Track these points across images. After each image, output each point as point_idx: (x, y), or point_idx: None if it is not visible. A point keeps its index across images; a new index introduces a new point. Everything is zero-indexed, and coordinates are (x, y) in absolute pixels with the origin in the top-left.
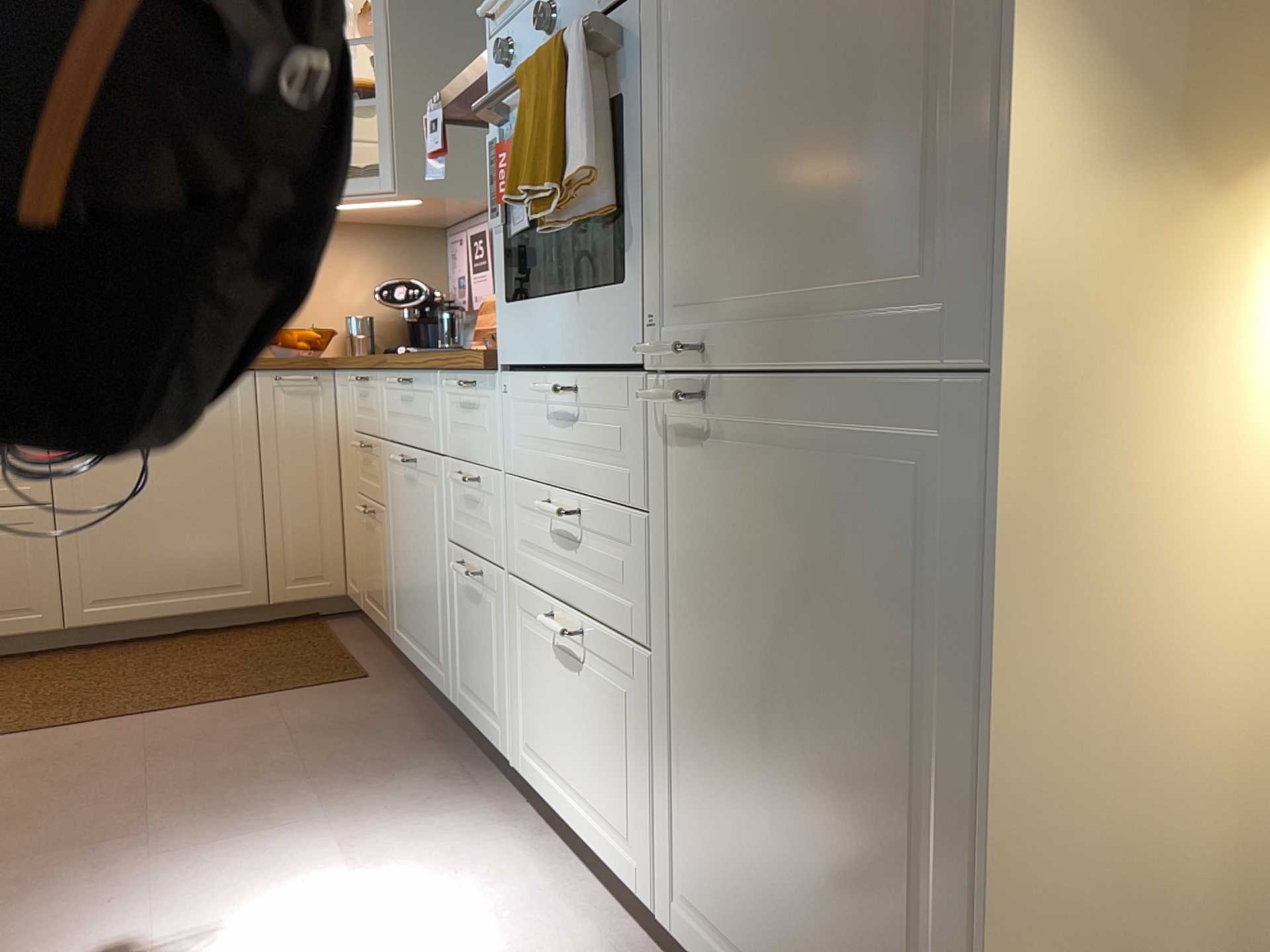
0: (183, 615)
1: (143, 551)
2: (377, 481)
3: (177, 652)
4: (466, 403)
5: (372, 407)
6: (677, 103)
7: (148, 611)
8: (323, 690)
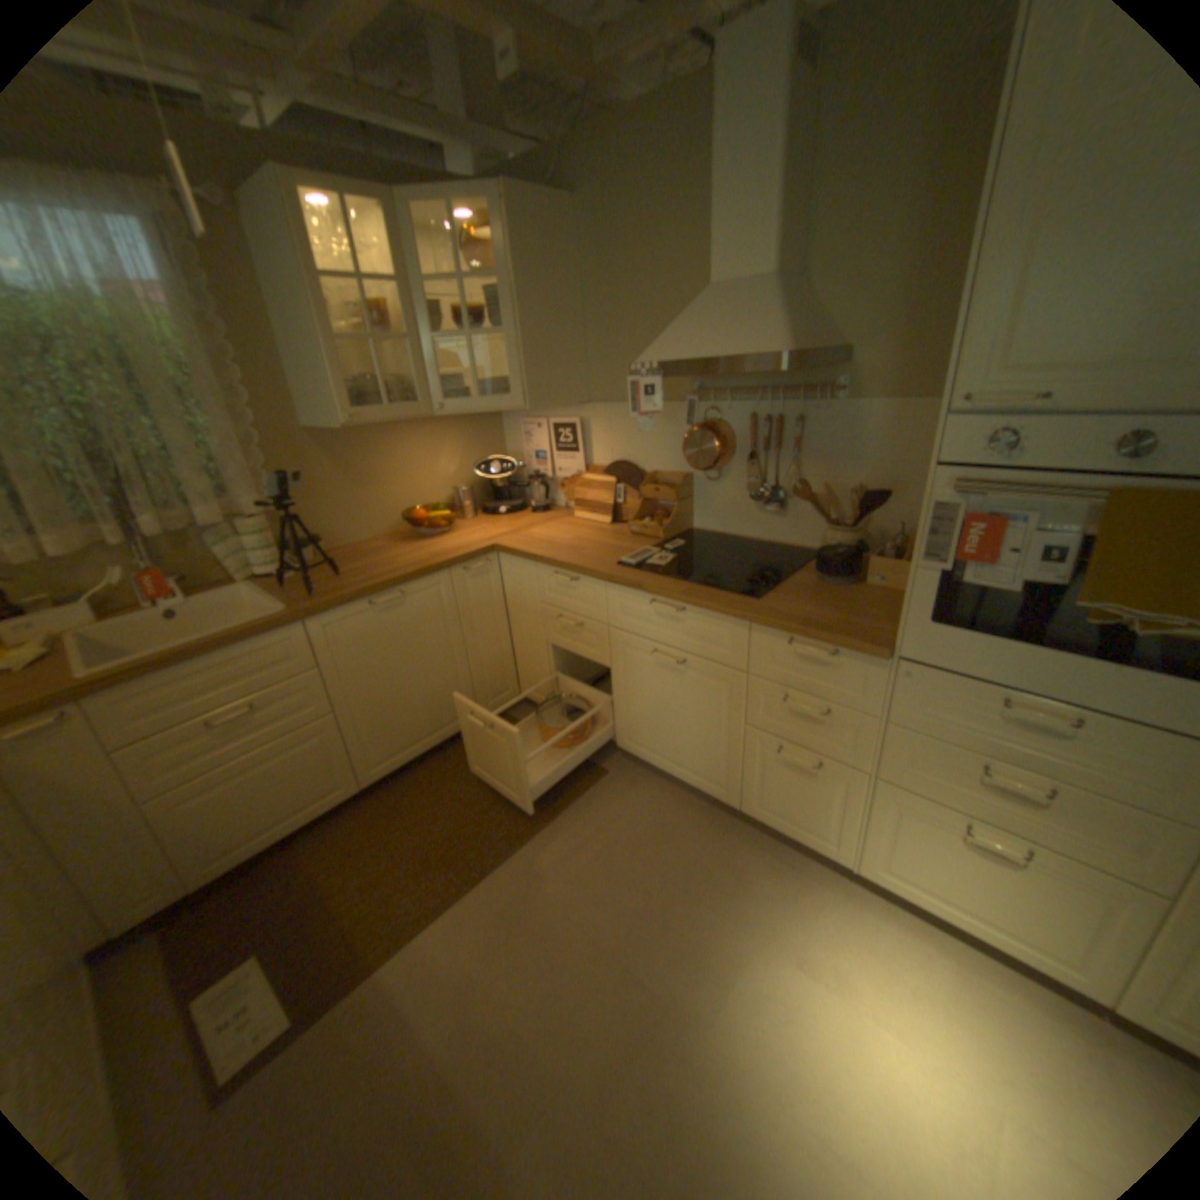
0: (432, 749)
1: (400, 719)
2: (593, 648)
3: (444, 778)
4: (807, 655)
5: (587, 601)
6: None
7: (411, 756)
8: (591, 793)
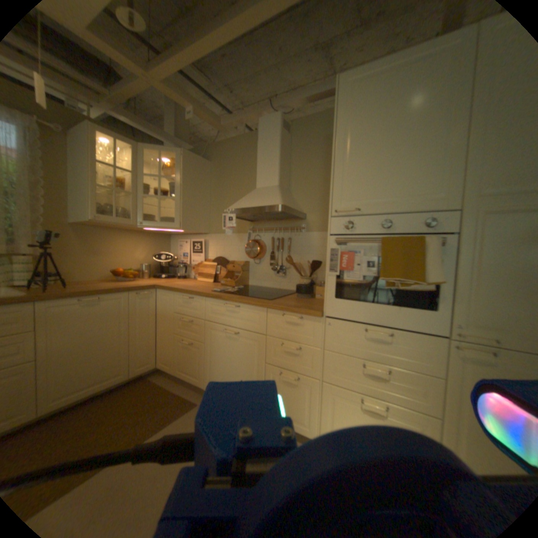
0: (94, 394)
1: (78, 372)
2: (196, 334)
3: (97, 412)
4: (290, 322)
5: (196, 309)
6: (477, 269)
7: (79, 397)
8: (185, 416)
